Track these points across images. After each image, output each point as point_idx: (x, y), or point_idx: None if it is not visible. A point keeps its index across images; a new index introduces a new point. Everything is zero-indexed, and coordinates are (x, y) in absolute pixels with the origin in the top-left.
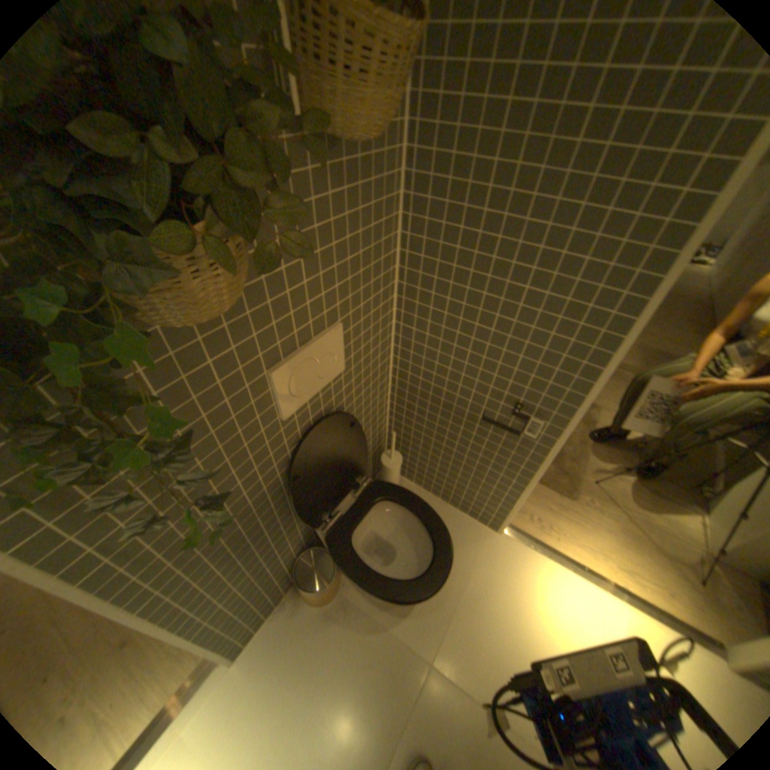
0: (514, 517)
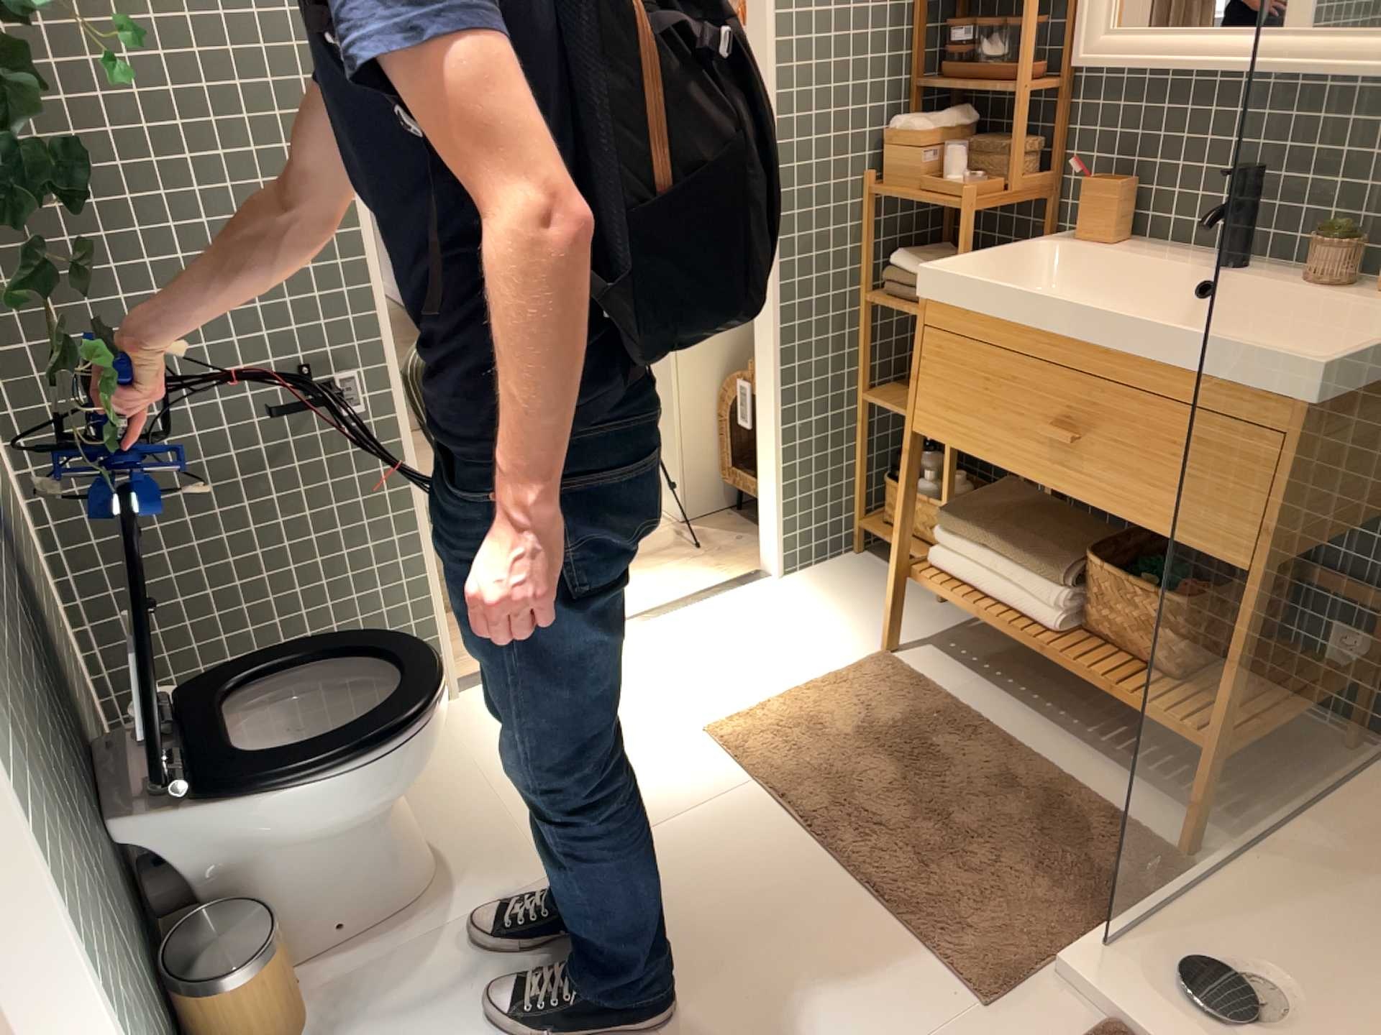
0: (452, 672)
